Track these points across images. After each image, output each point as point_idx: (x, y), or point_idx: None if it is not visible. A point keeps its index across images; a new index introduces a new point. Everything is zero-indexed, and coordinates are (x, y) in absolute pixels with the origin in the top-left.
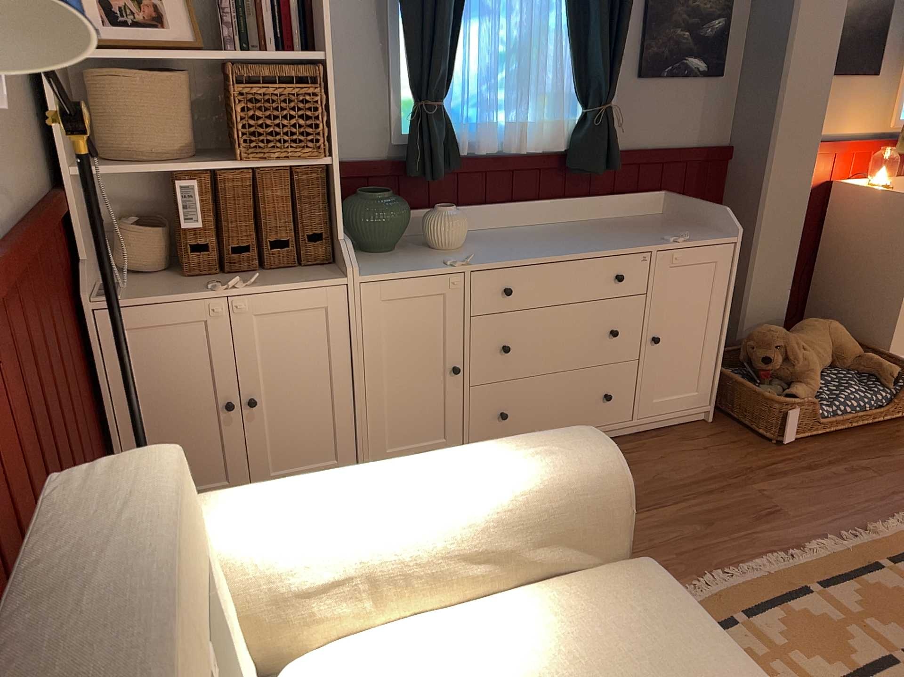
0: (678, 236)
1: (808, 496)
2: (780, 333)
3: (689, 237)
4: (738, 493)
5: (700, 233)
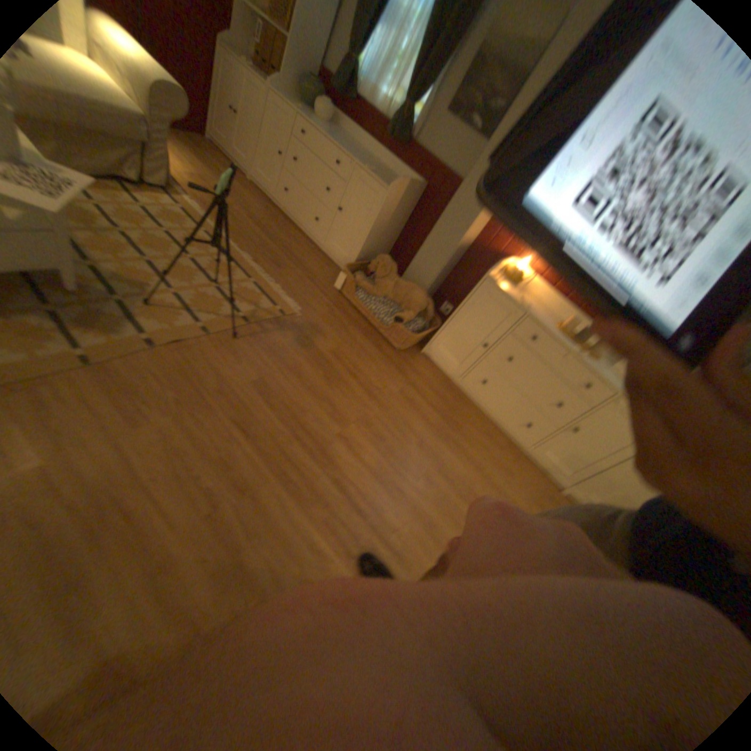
0: (378, 175)
1: (299, 283)
2: (387, 262)
3: (371, 169)
4: (291, 264)
5: (388, 183)
